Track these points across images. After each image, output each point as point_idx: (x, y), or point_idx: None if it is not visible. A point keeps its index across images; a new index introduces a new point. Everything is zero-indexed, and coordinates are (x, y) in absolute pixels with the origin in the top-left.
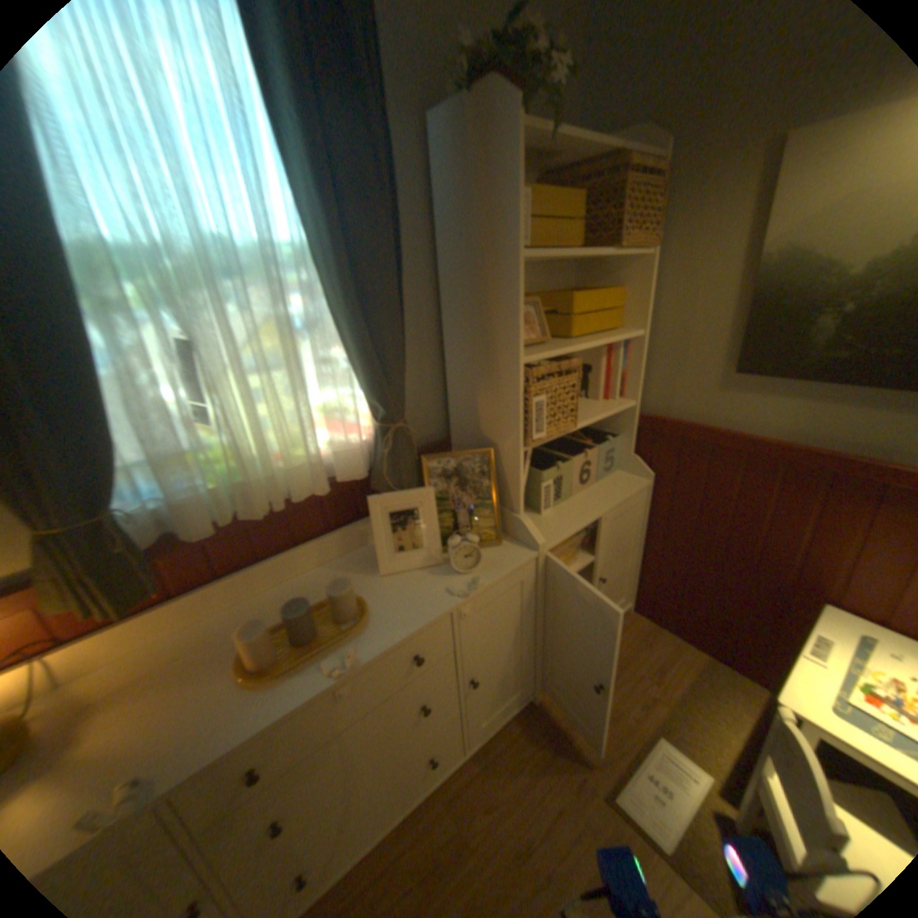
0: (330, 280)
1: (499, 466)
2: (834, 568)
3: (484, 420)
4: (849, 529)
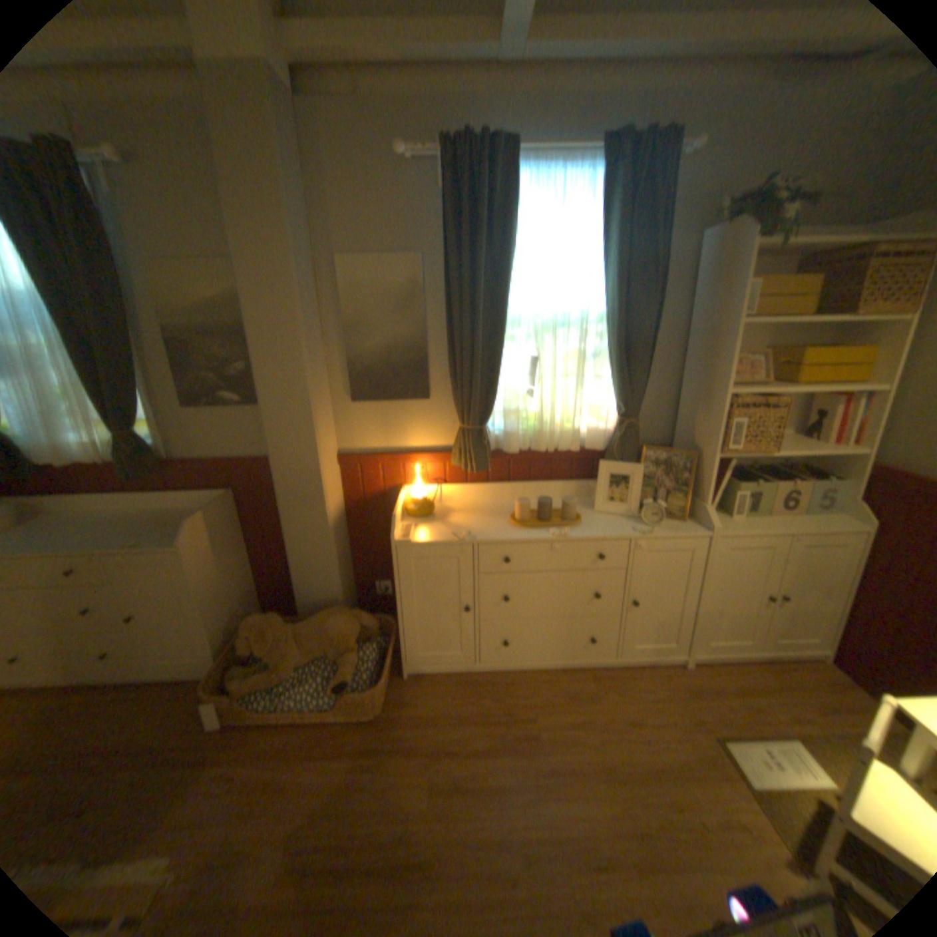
0: (610, 332)
1: (699, 467)
2: None
3: (696, 432)
4: None
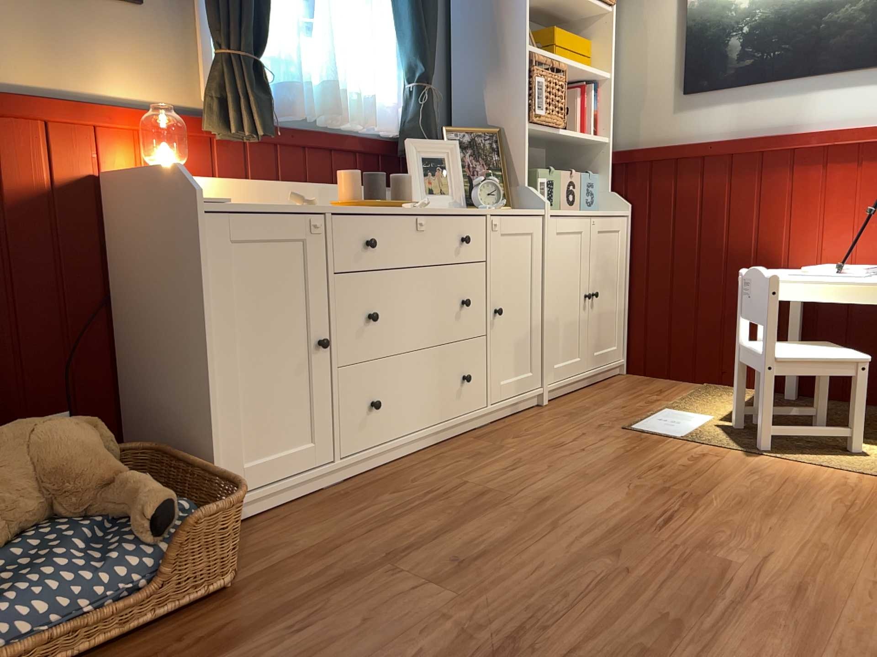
0: None
1: (503, 148)
2: (775, 234)
3: (489, 110)
4: (777, 196)
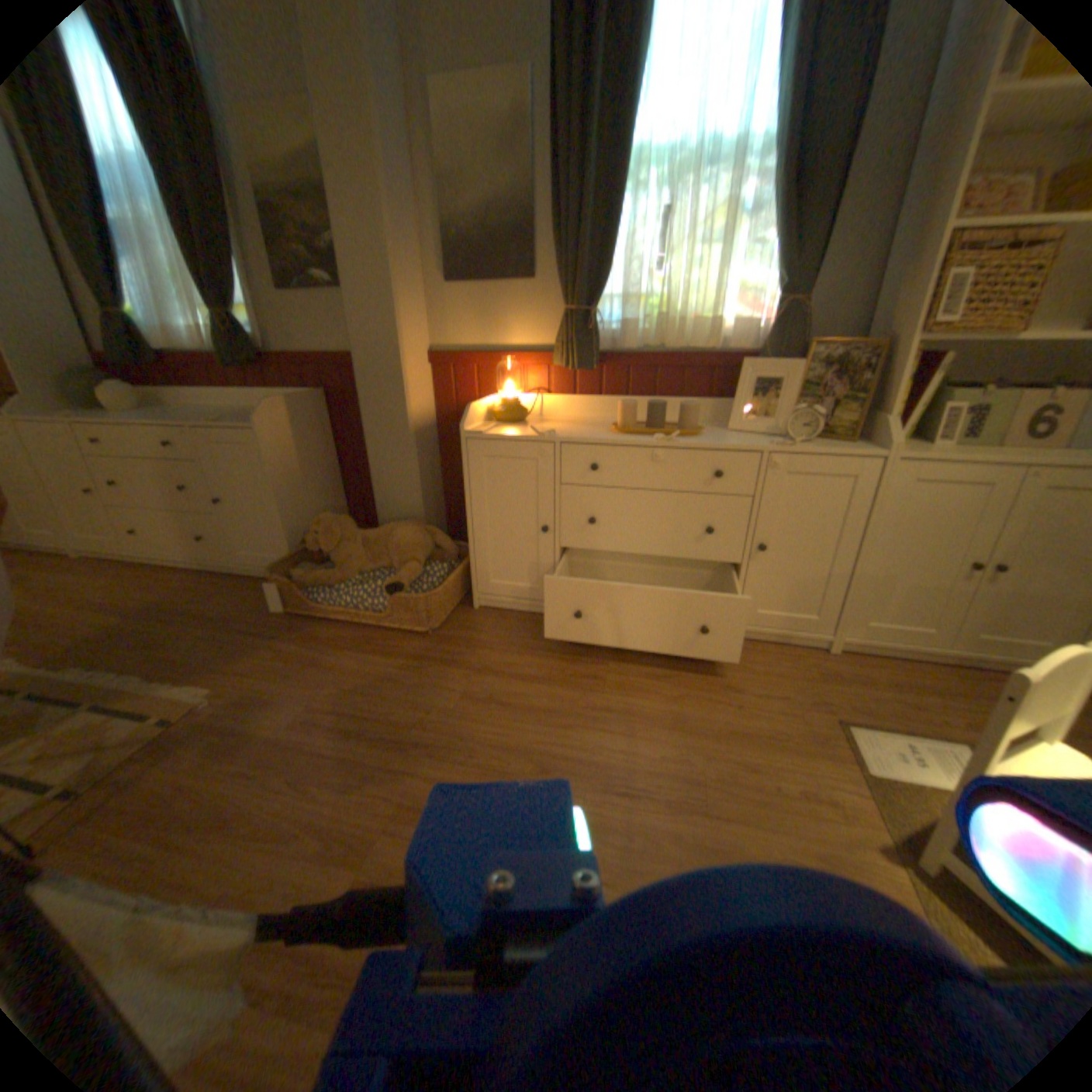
0: (779, 156)
1: (892, 364)
2: None
3: (897, 313)
4: None
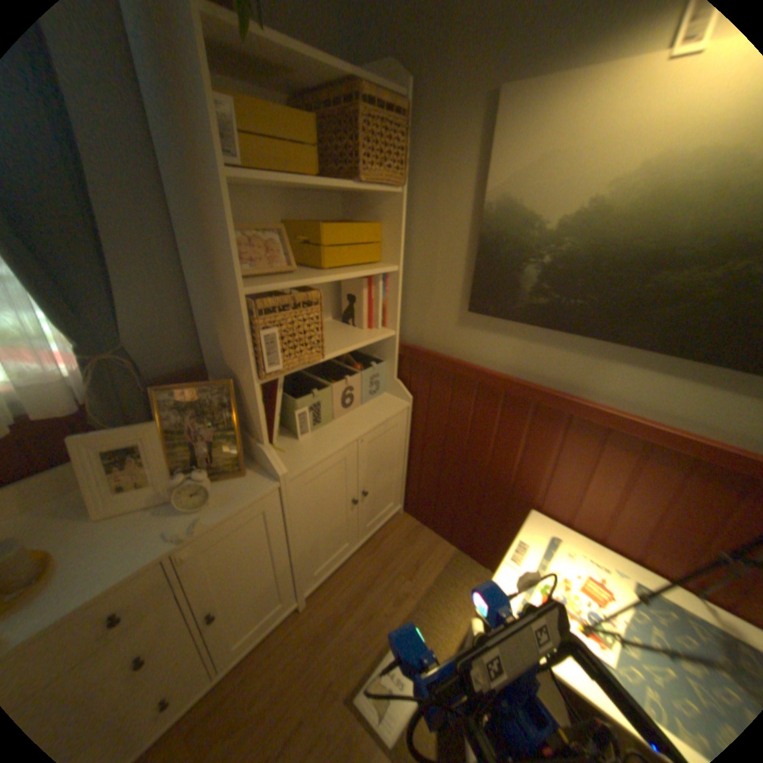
0: None
1: (242, 396)
2: (537, 480)
3: (224, 349)
4: (547, 449)
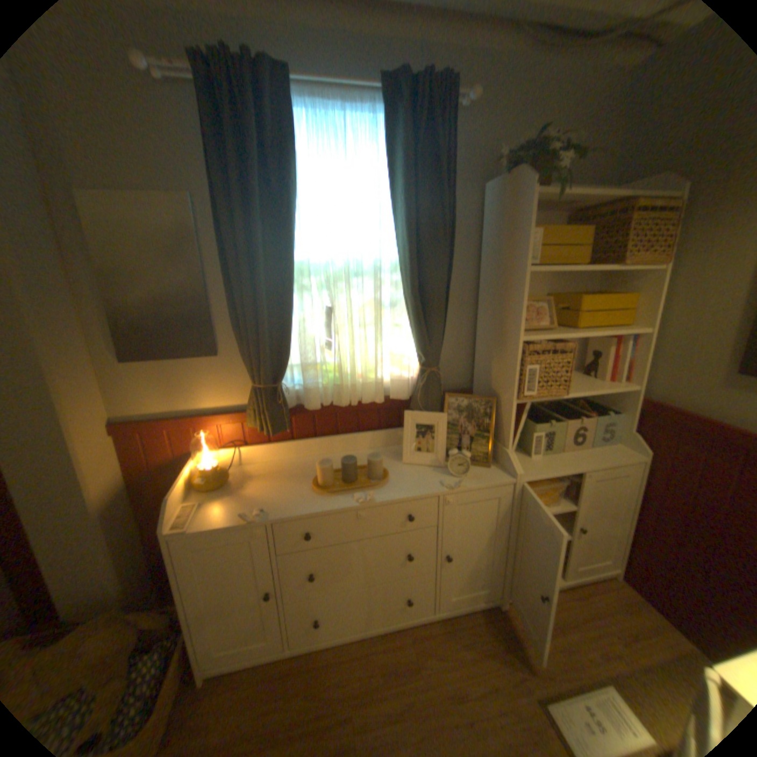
0: (405, 281)
1: (499, 411)
2: None
3: (493, 377)
4: None
